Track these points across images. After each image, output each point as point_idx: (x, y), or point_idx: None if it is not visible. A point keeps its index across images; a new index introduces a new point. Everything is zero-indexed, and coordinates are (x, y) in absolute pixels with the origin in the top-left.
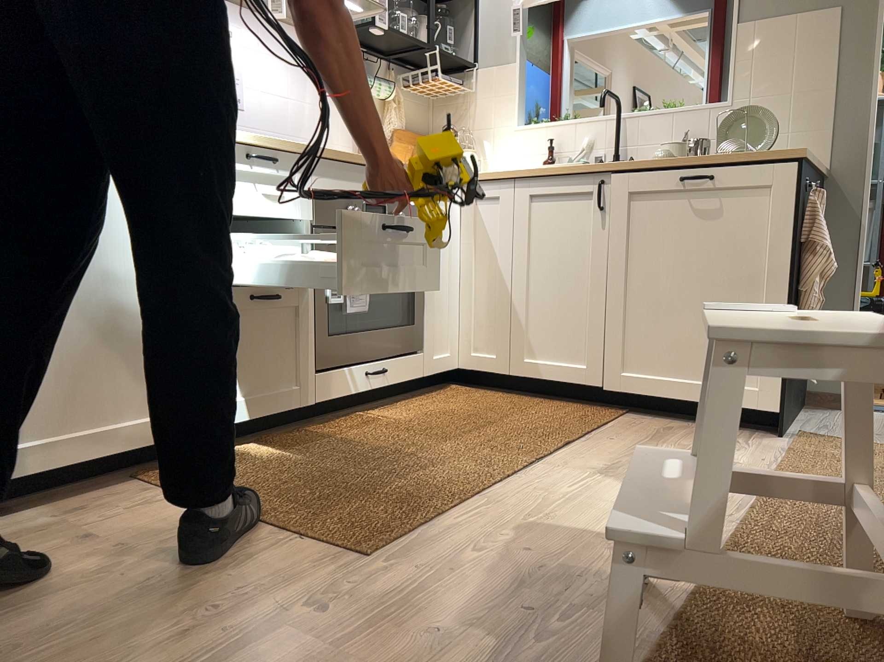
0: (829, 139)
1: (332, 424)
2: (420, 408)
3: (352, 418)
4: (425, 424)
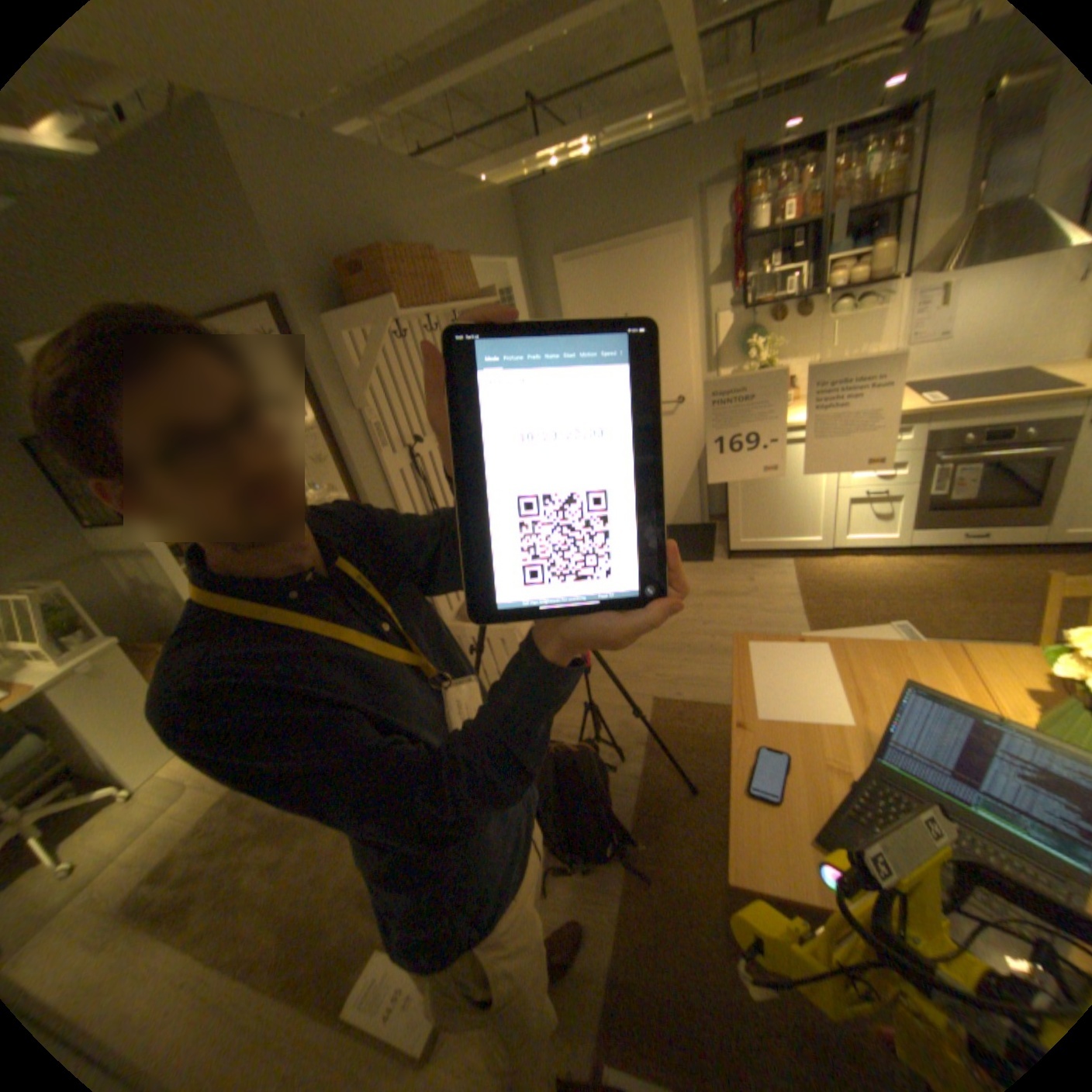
0: None
1: (925, 560)
2: (1007, 570)
3: (948, 559)
4: (979, 585)
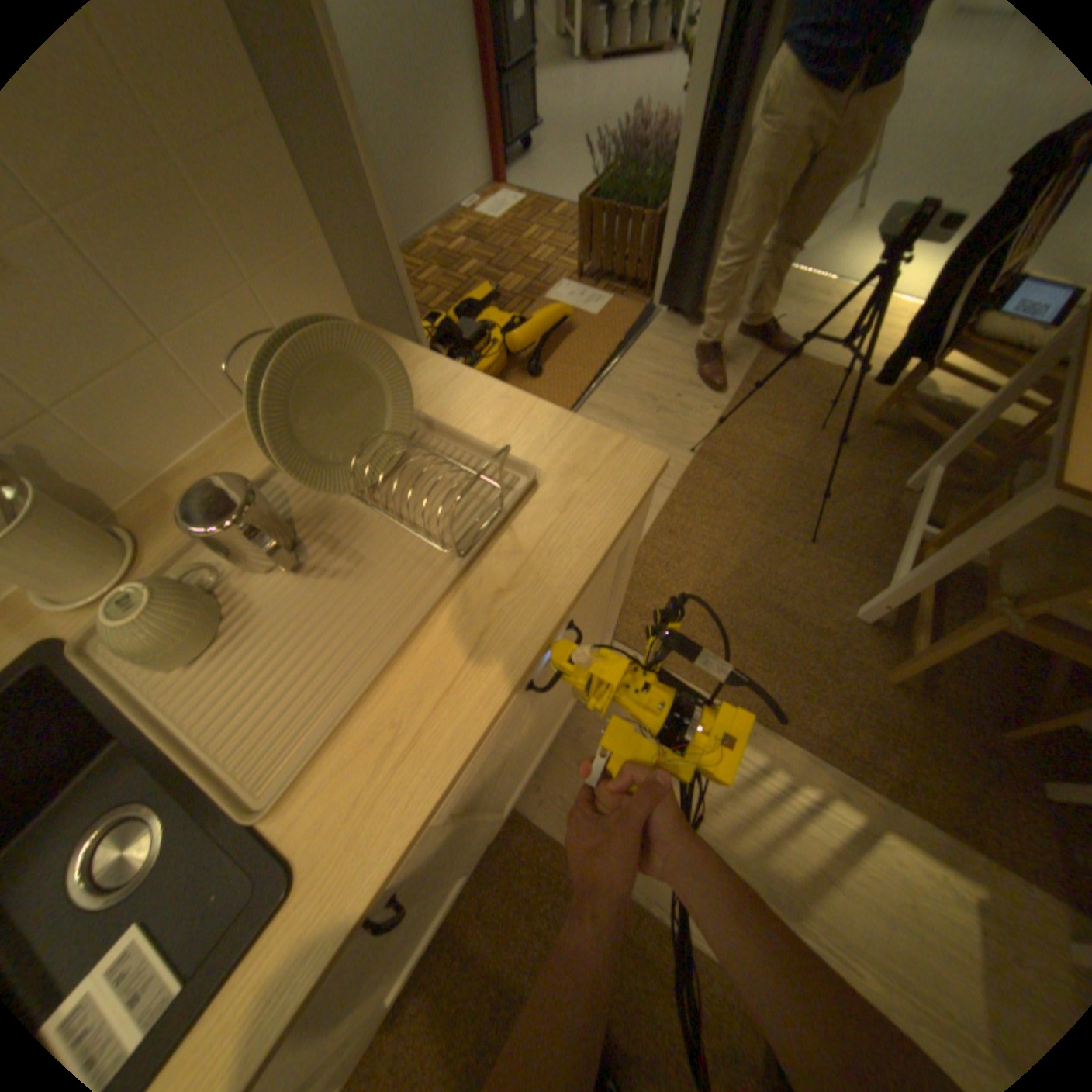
0: (327, 254)
1: None
2: None
3: None
4: None
